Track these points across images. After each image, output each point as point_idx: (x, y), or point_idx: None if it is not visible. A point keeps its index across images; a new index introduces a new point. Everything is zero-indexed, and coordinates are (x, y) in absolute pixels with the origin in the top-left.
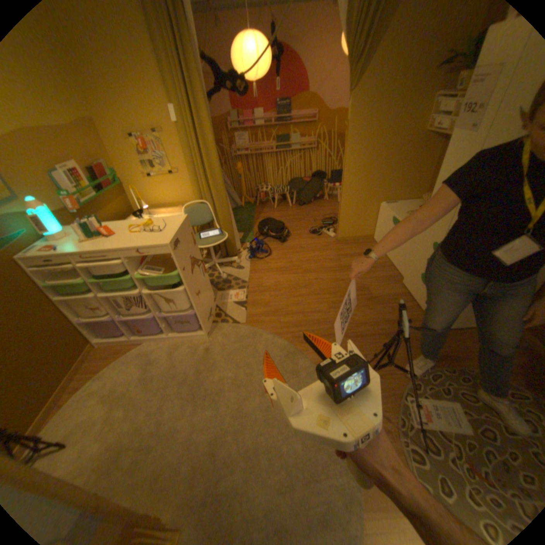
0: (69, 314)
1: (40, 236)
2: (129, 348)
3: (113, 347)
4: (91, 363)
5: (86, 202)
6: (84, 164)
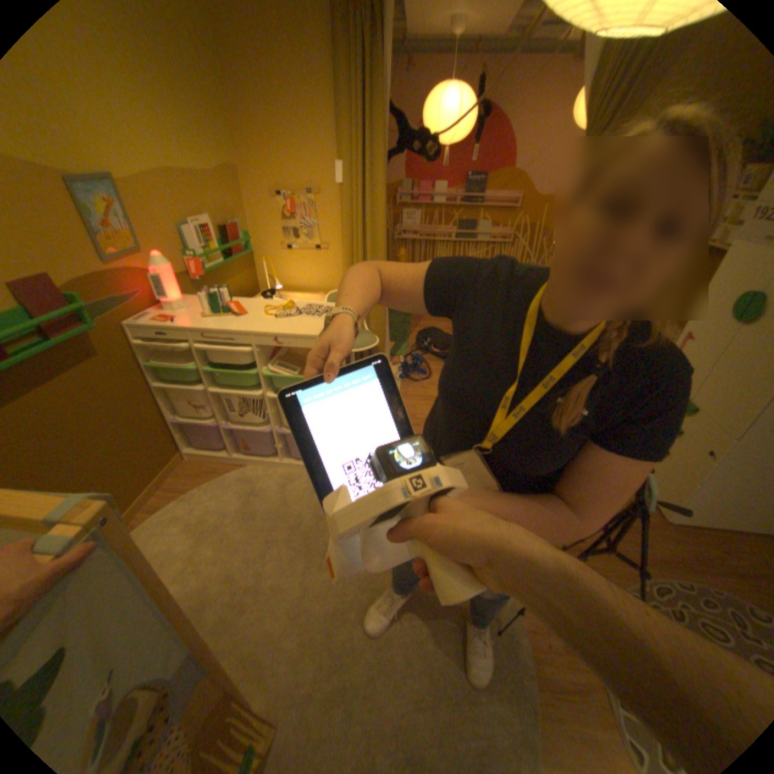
0: (165, 408)
1: (154, 302)
2: (229, 469)
3: (208, 463)
4: (177, 478)
5: (212, 269)
6: (217, 221)
